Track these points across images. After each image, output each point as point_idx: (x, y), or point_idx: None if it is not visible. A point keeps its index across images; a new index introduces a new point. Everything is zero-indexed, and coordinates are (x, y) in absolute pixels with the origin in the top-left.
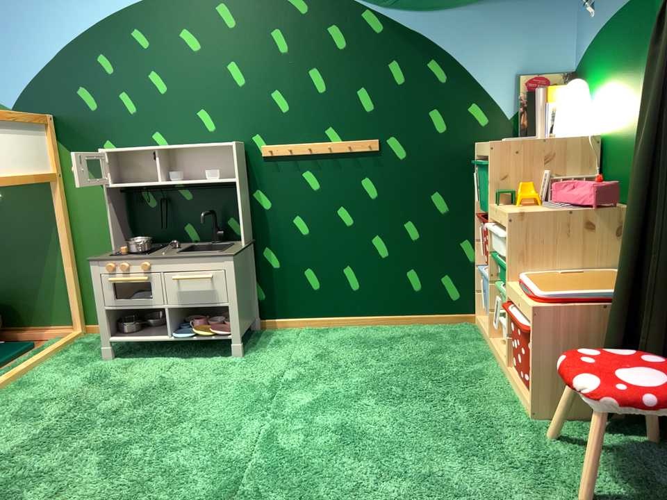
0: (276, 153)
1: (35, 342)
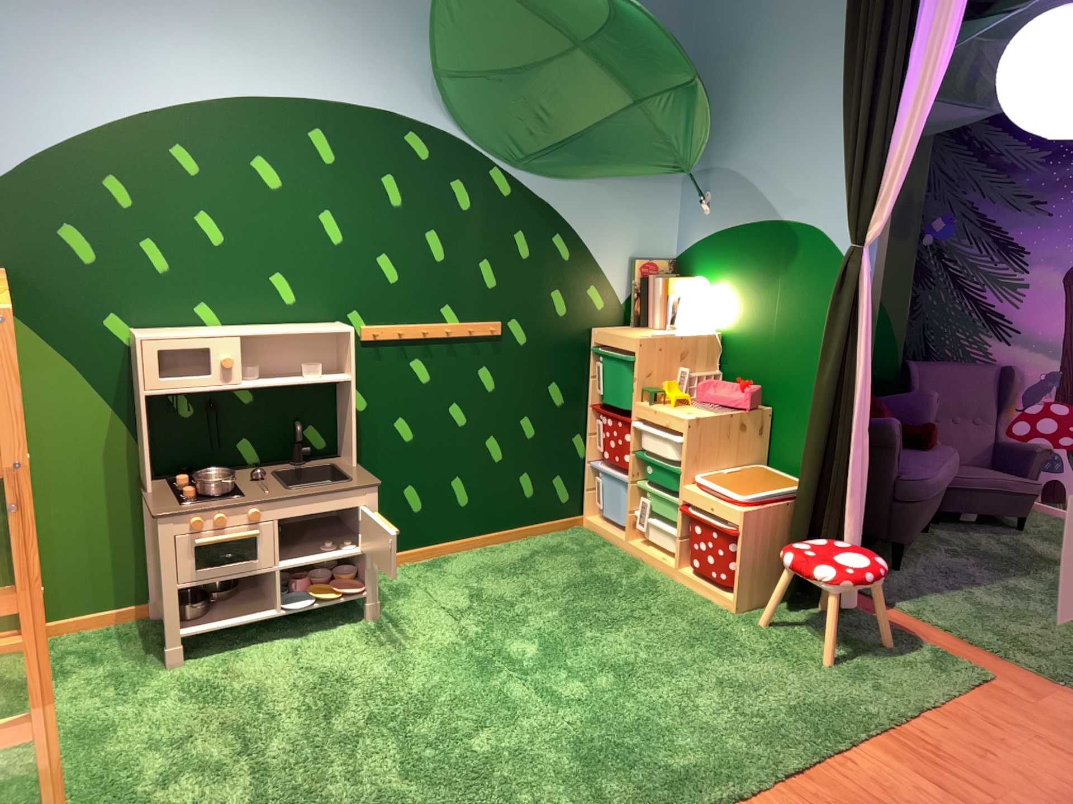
0: (383, 337)
1: None
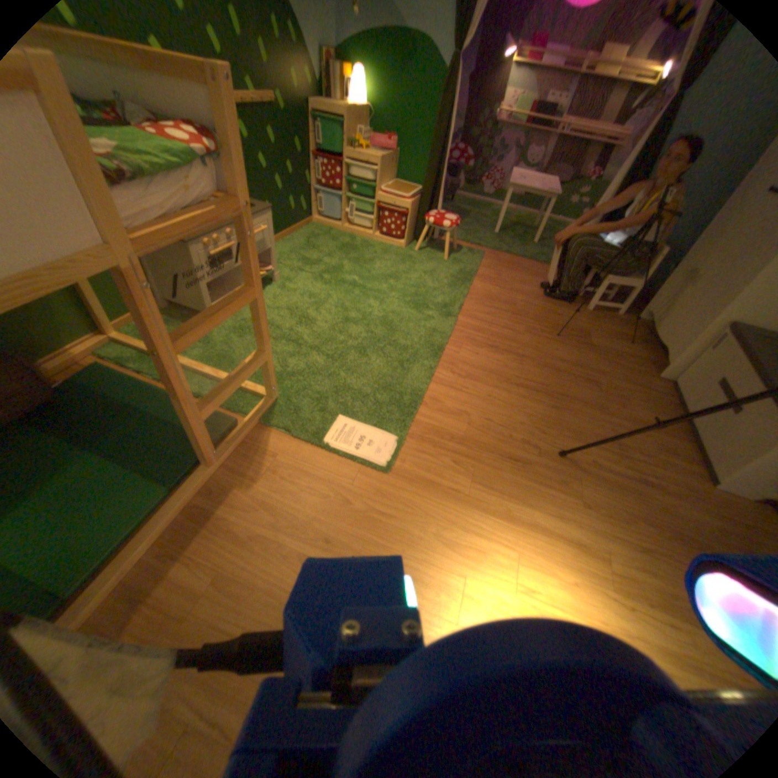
0: None
1: (69, 365)
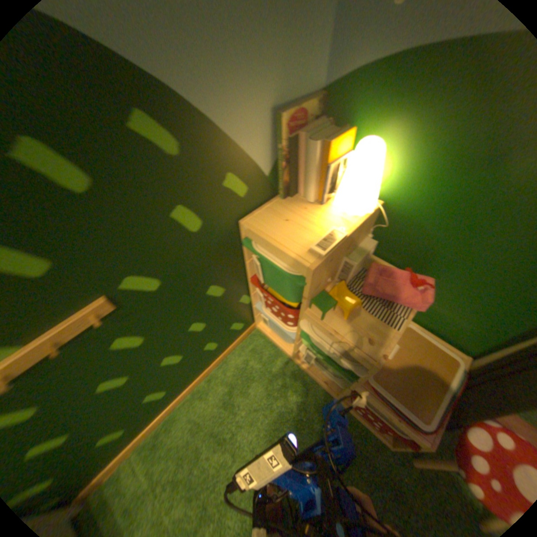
0: None
1: None
